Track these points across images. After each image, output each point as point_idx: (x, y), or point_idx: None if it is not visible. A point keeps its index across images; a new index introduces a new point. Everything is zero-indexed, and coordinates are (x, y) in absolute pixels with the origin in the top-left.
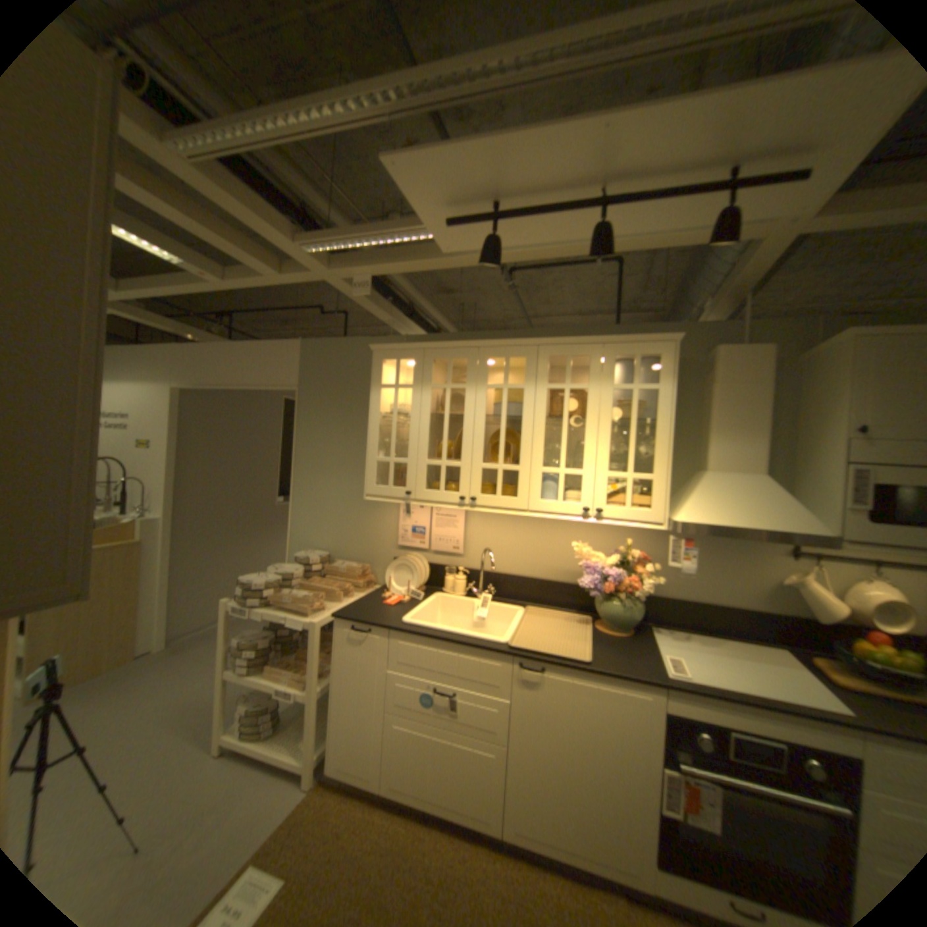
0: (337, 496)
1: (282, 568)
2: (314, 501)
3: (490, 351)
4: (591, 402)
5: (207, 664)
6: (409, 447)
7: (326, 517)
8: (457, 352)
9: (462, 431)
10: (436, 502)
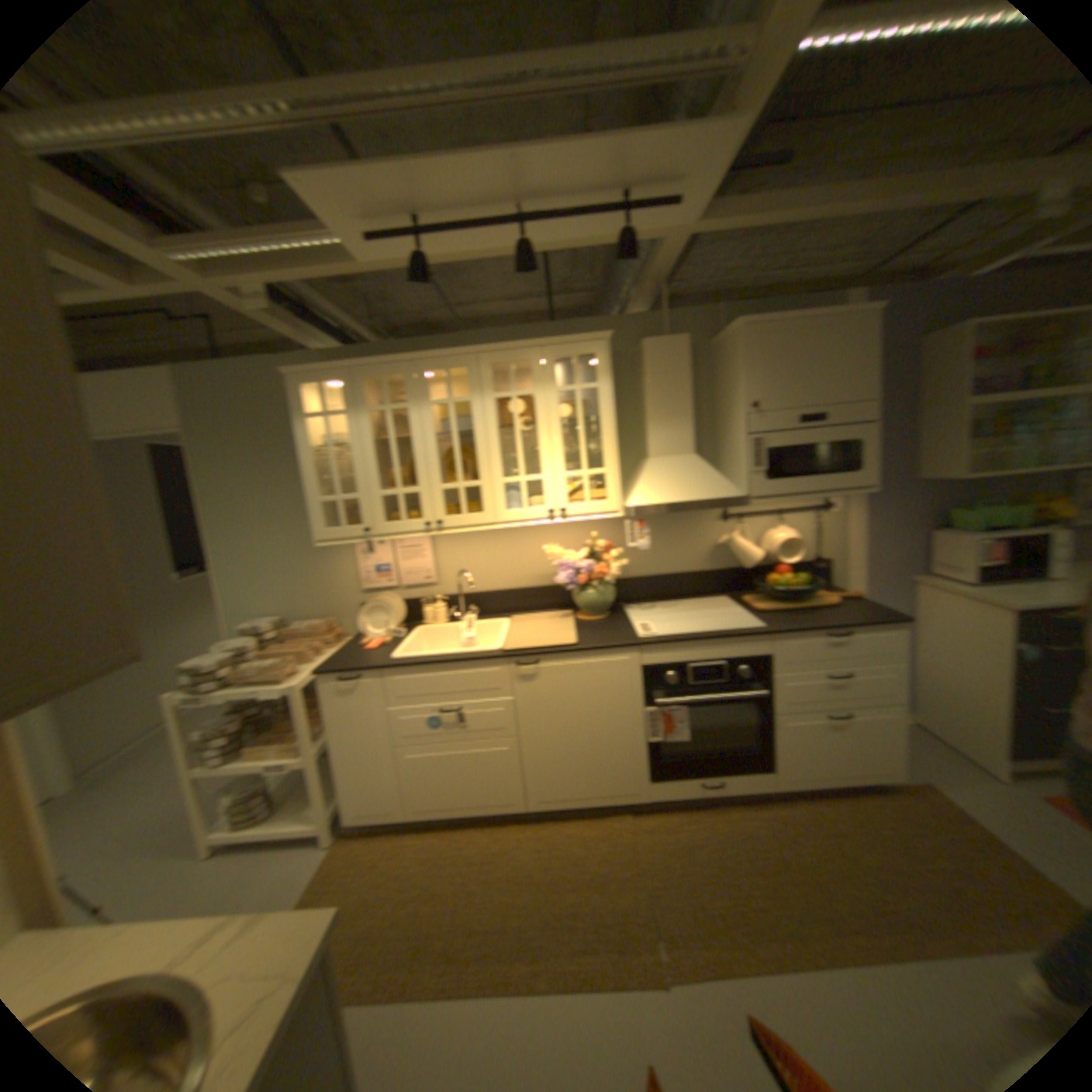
0: (278, 552)
1: (233, 644)
2: (250, 563)
3: (431, 364)
4: (542, 408)
5: (152, 782)
6: (361, 480)
7: (271, 578)
8: (393, 368)
9: (417, 454)
10: (404, 533)
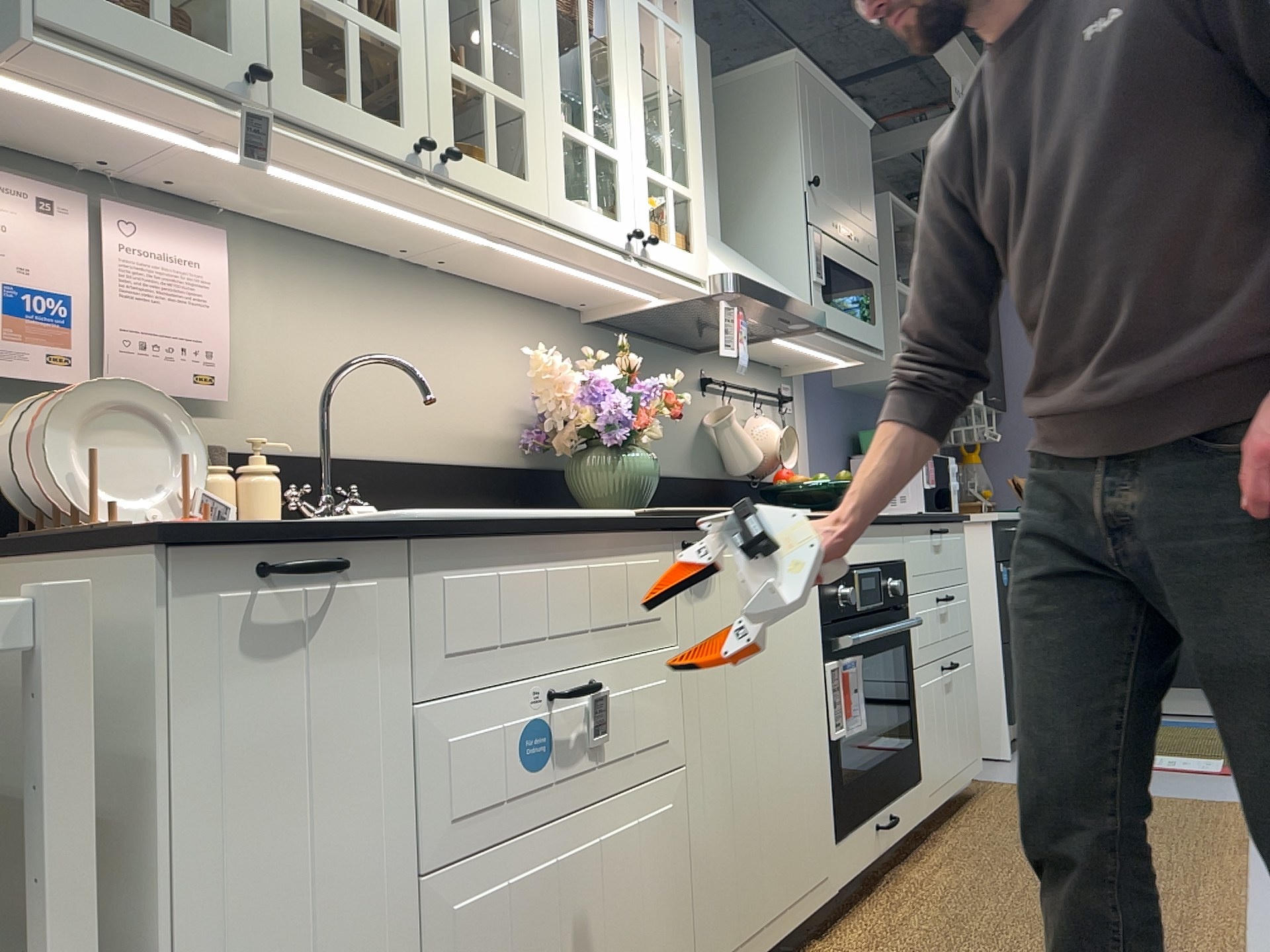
0: None
1: None
2: None
3: None
4: (616, 13)
5: None
6: None
7: None
8: None
9: None
10: (331, 141)
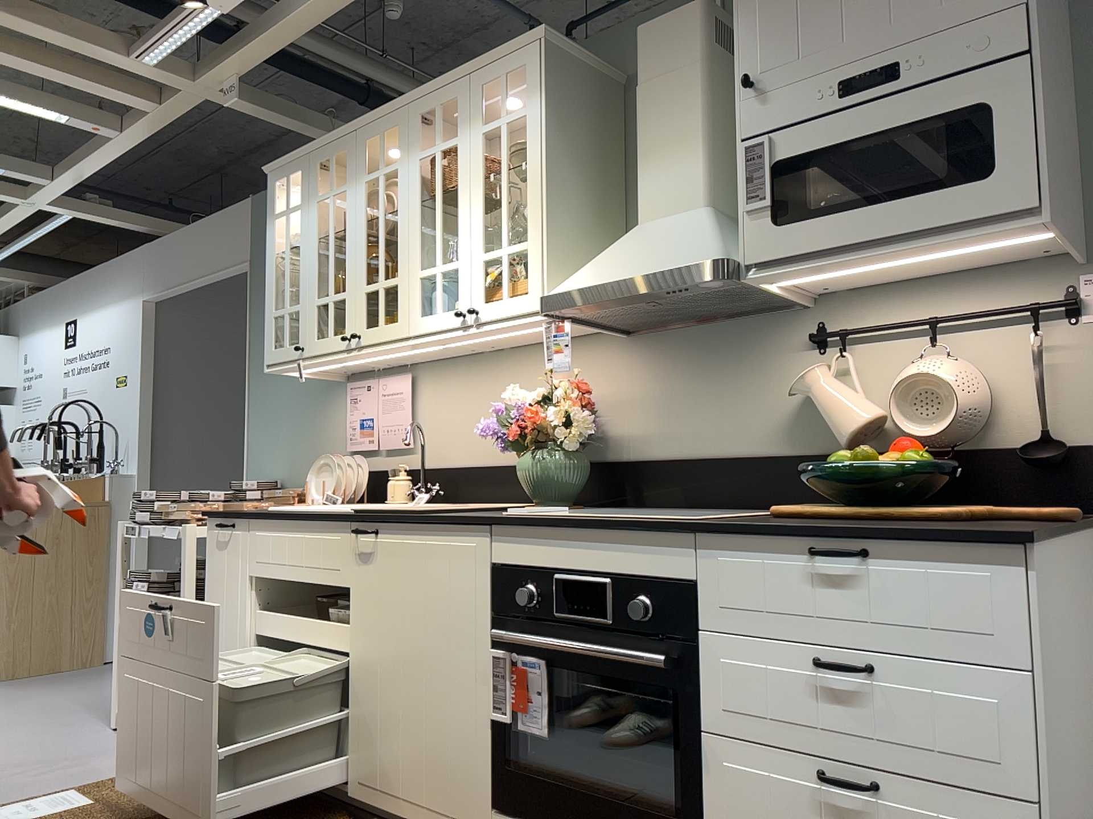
0: (289, 399)
1: (209, 492)
2: (269, 412)
3: (367, 132)
4: (461, 161)
5: None
6: (301, 287)
7: (280, 431)
8: (338, 146)
9: (347, 249)
10: (328, 354)
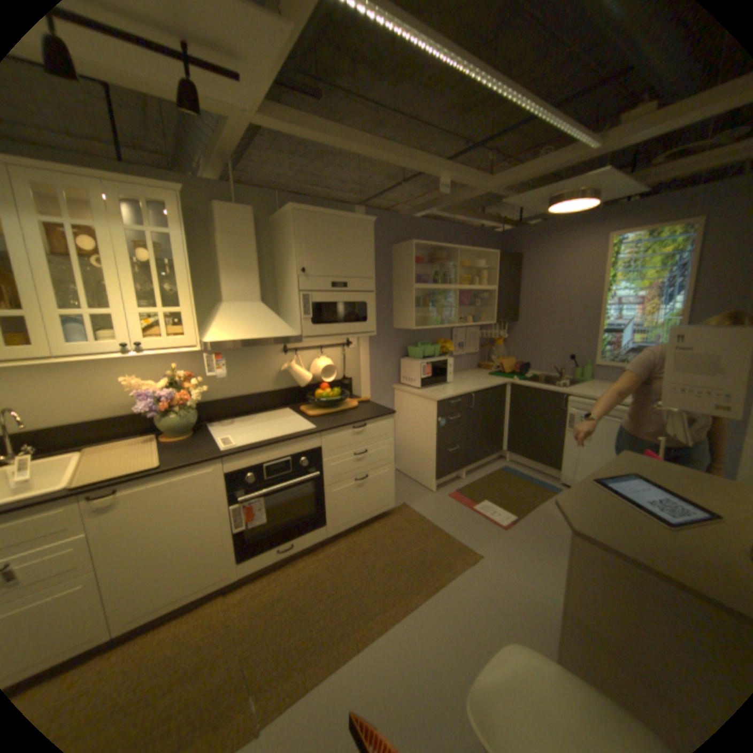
0: None
1: None
2: None
3: None
4: (104, 241)
5: None
6: None
7: None
8: None
9: None
10: None
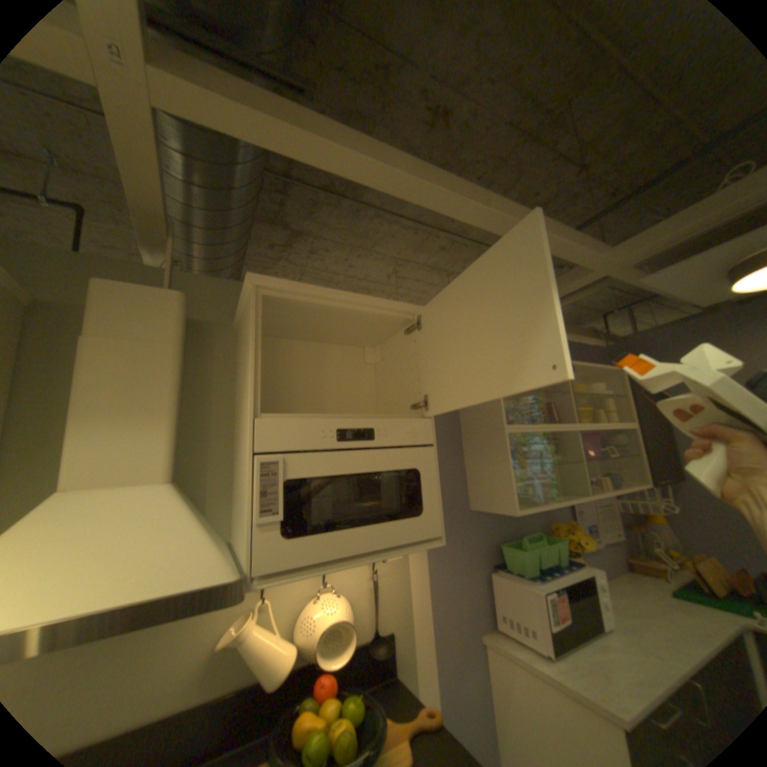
0: None
1: None
2: None
3: None
4: None
5: None
6: None
7: None
8: None
9: None
10: None
